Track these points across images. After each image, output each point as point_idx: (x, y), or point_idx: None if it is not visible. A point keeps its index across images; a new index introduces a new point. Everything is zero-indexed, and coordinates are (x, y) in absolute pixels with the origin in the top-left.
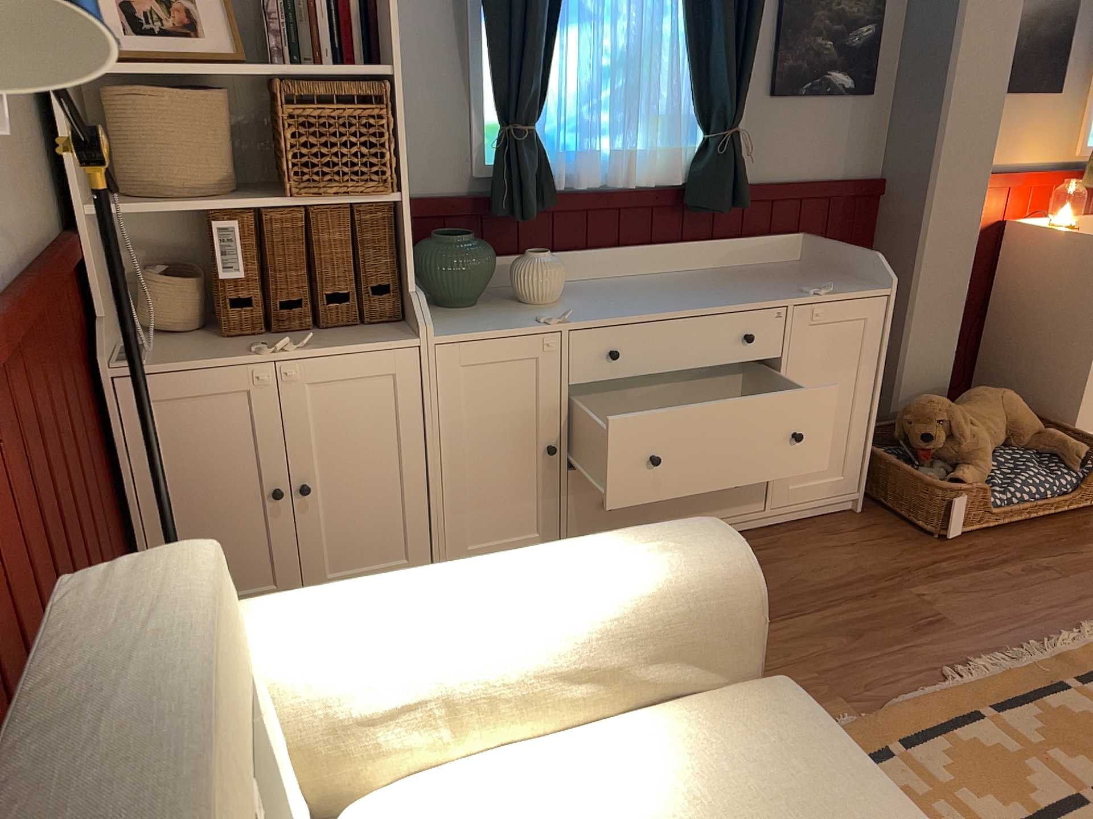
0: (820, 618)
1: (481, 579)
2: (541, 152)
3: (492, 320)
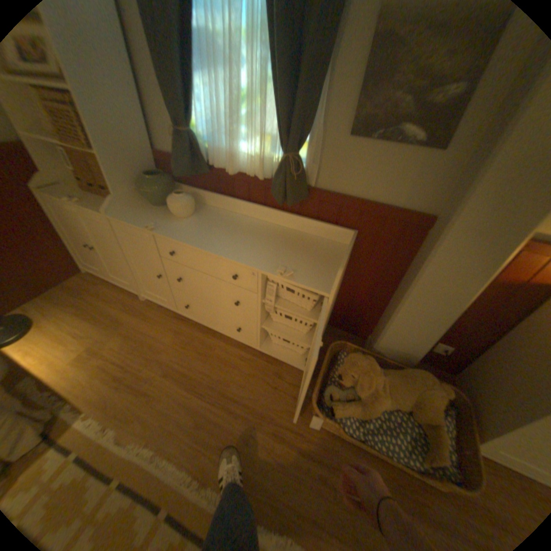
0: (202, 406)
1: None
2: (194, 143)
3: (143, 217)
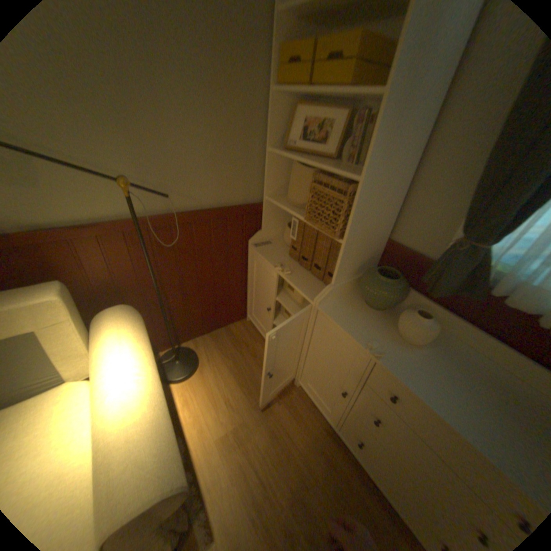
0: None
1: (120, 385)
2: (488, 264)
3: (360, 323)
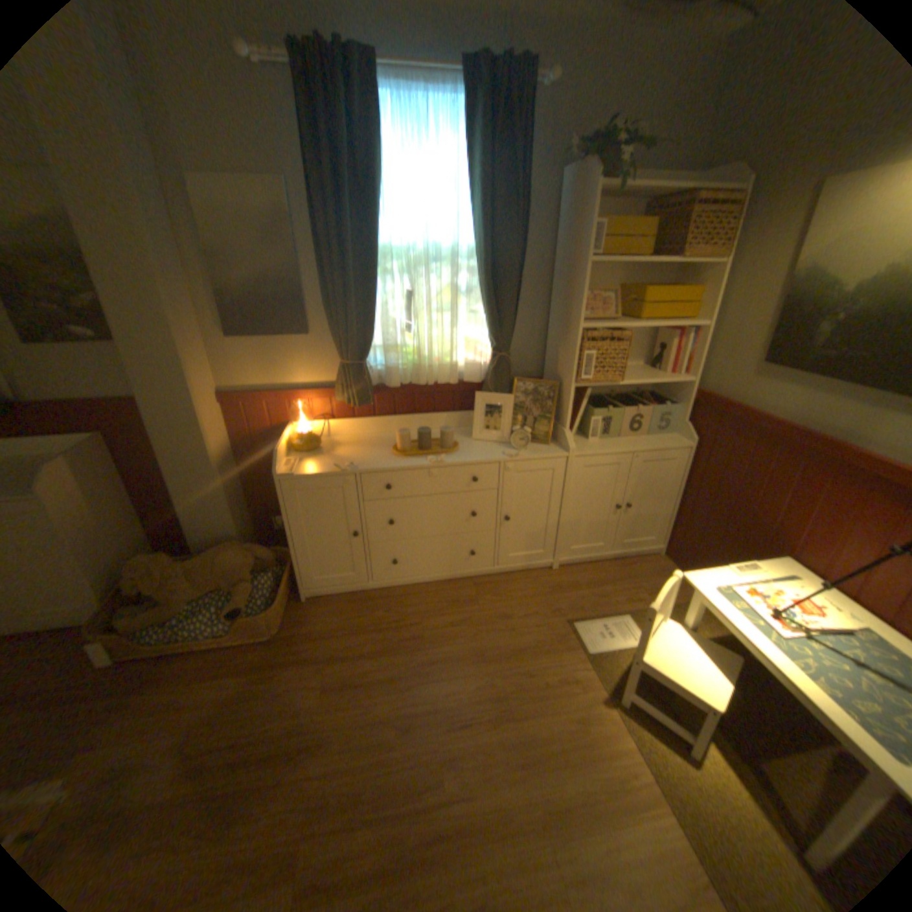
0: None
1: None
2: None
3: None
